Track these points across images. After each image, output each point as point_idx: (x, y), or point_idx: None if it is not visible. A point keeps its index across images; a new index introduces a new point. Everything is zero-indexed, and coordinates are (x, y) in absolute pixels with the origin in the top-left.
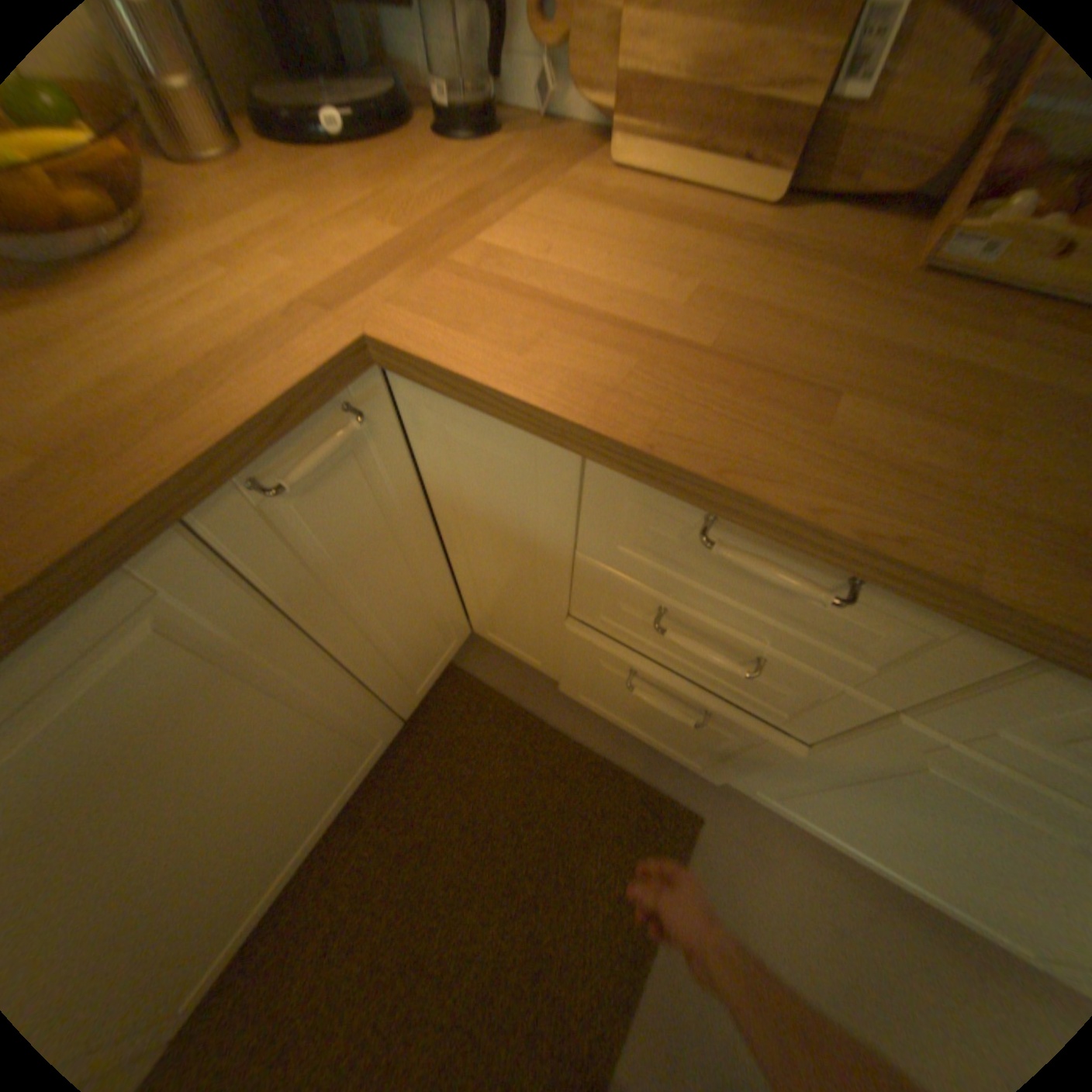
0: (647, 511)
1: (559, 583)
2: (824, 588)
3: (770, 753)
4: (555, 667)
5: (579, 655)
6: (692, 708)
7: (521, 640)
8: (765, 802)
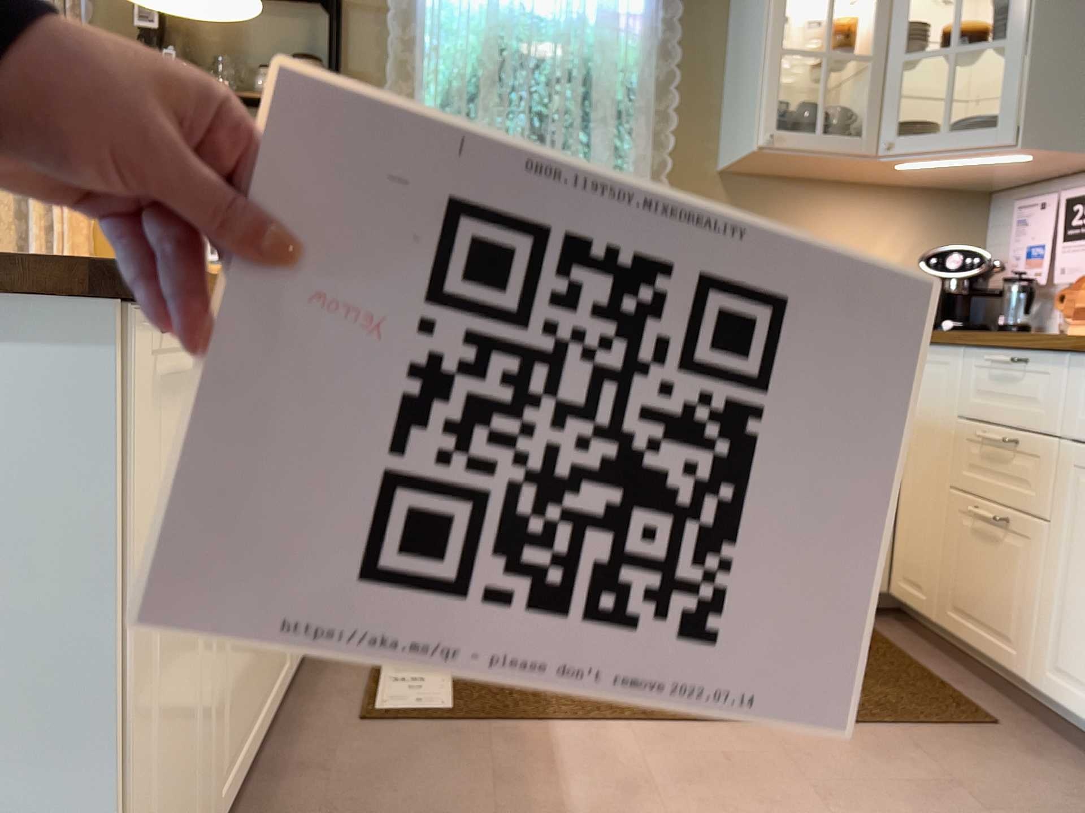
0: (980, 373)
1: (949, 458)
2: (1010, 359)
3: (1041, 573)
4: (934, 595)
5: (950, 550)
6: (992, 518)
7: (920, 569)
8: (1058, 705)
